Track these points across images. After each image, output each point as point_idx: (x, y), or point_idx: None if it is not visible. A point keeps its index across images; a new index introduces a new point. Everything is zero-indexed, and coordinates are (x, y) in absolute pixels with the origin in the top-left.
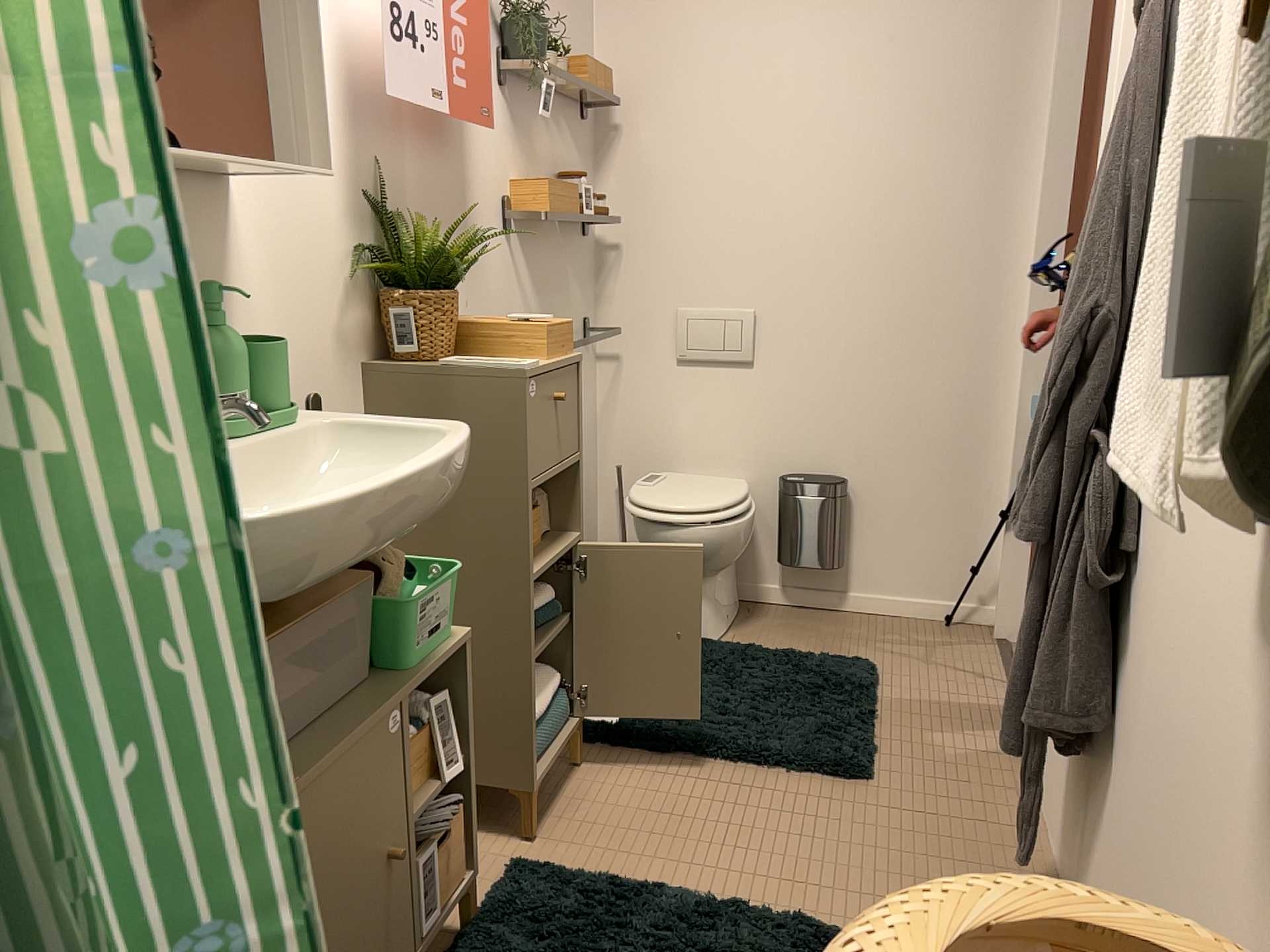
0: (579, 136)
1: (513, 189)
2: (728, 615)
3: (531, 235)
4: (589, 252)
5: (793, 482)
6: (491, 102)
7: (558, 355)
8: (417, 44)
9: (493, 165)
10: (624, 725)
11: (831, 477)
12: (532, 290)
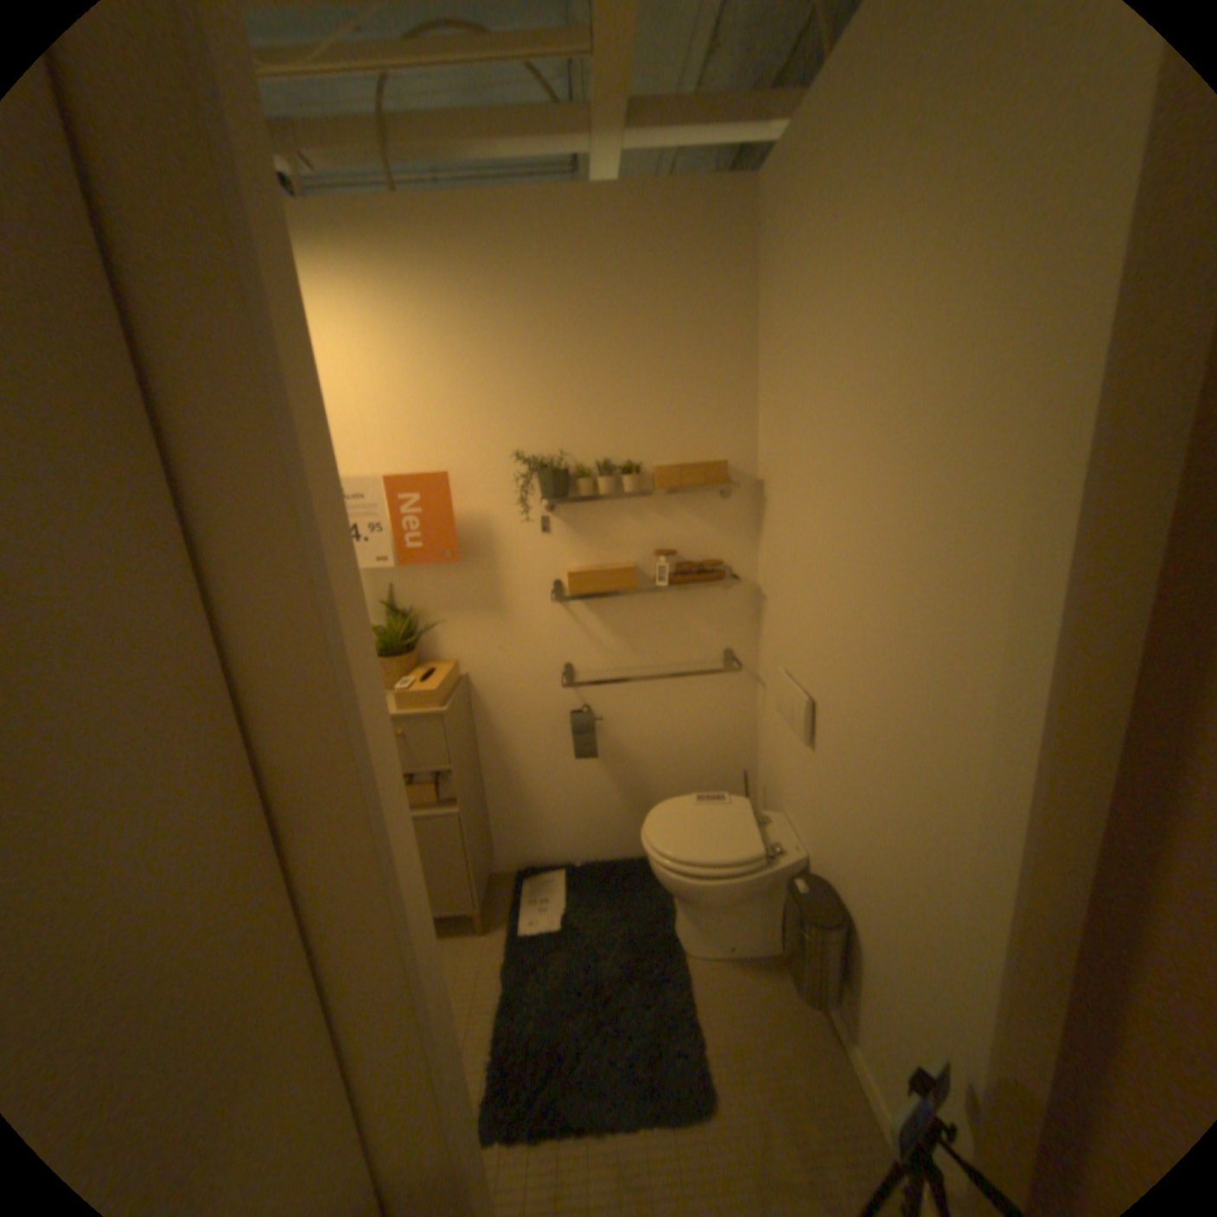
0: (714, 510)
1: (570, 574)
2: (731, 950)
3: (606, 599)
4: (737, 599)
5: (792, 888)
6: (455, 546)
7: (410, 712)
8: (359, 539)
9: (538, 563)
10: (516, 941)
11: (839, 915)
12: (609, 635)
